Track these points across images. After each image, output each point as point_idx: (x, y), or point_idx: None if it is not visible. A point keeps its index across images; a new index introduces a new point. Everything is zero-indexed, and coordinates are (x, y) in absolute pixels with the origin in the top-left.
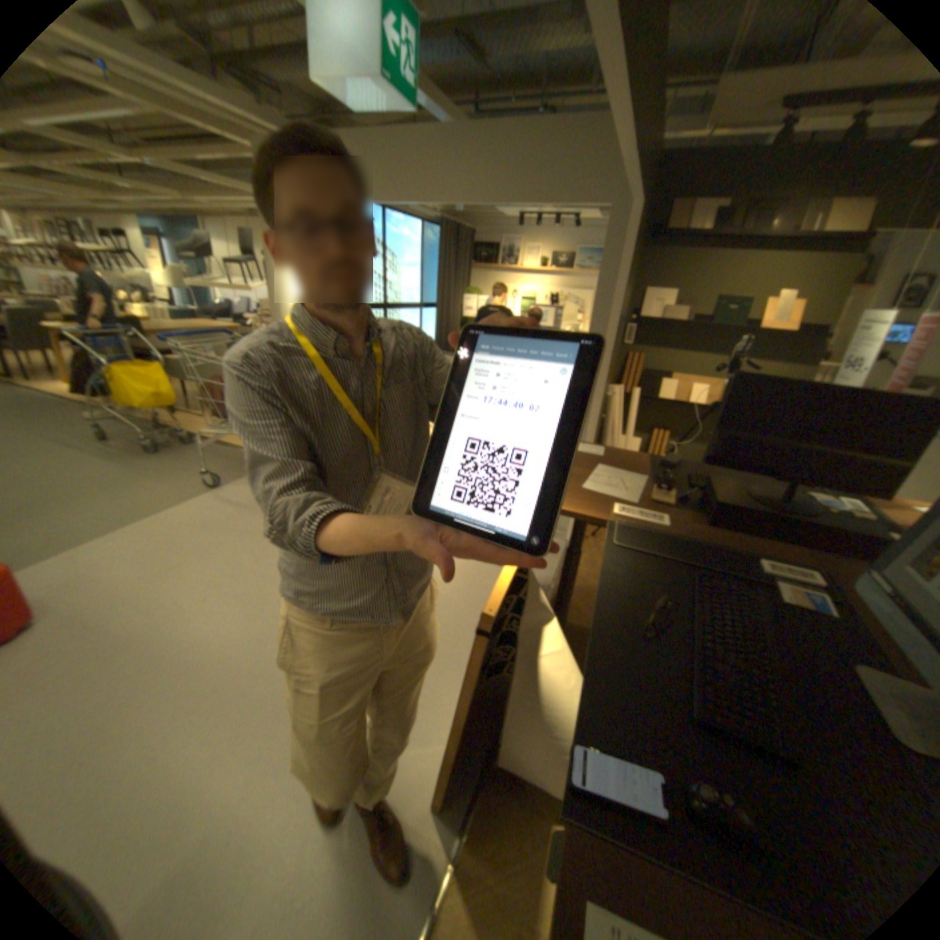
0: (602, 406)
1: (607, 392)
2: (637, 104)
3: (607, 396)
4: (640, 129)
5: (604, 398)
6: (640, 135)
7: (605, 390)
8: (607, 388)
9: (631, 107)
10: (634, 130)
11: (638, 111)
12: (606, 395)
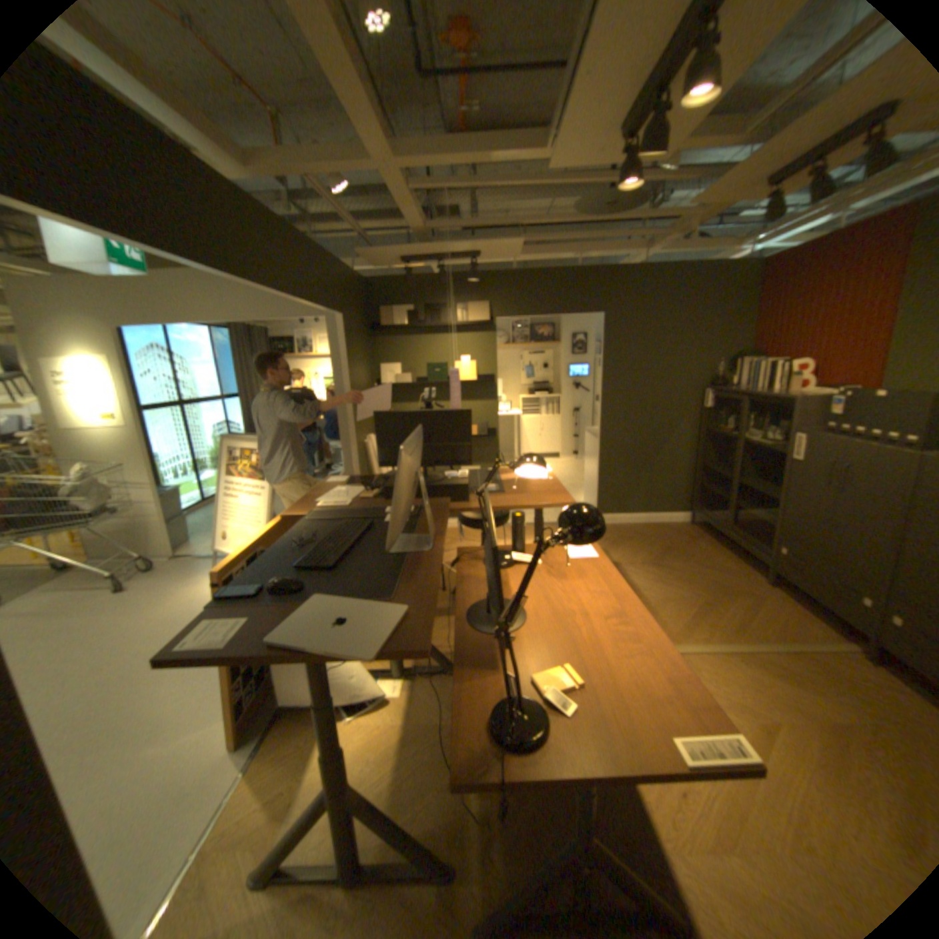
0: (360, 451)
1: (364, 441)
2: (276, 282)
3: (364, 443)
4: (293, 289)
5: (359, 445)
6: (297, 290)
7: (359, 439)
8: (362, 438)
9: (266, 287)
10: (282, 293)
11: (281, 284)
12: (363, 443)
